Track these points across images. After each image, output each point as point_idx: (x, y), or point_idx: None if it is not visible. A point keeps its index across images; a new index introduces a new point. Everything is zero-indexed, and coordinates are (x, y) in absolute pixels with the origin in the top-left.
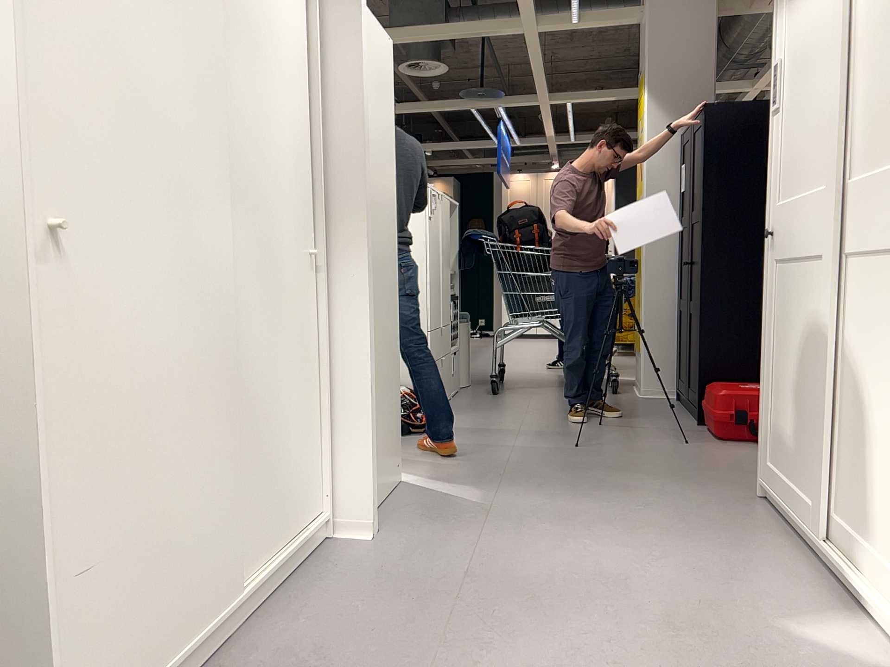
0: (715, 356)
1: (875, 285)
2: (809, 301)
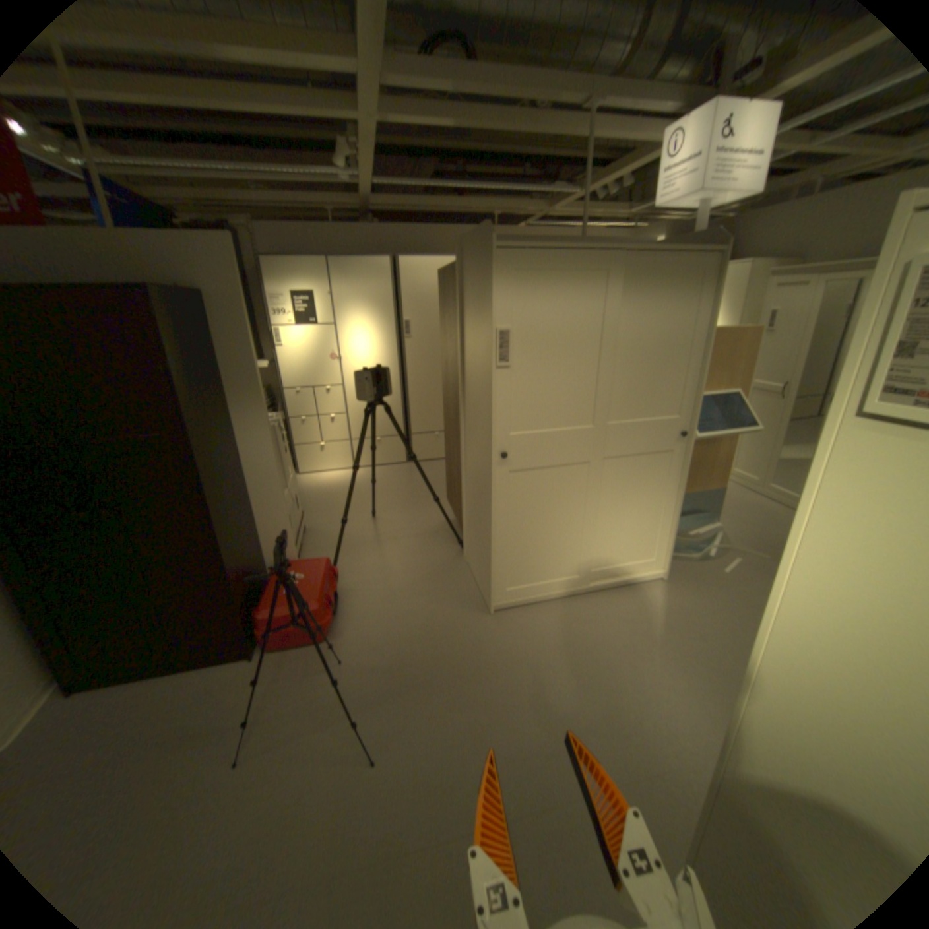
0: (239, 586)
1: (633, 468)
2: (574, 486)
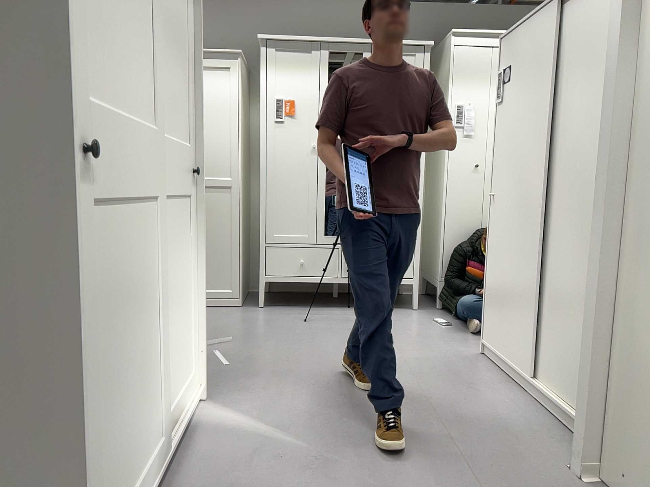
0: None
1: (171, 221)
2: (143, 249)
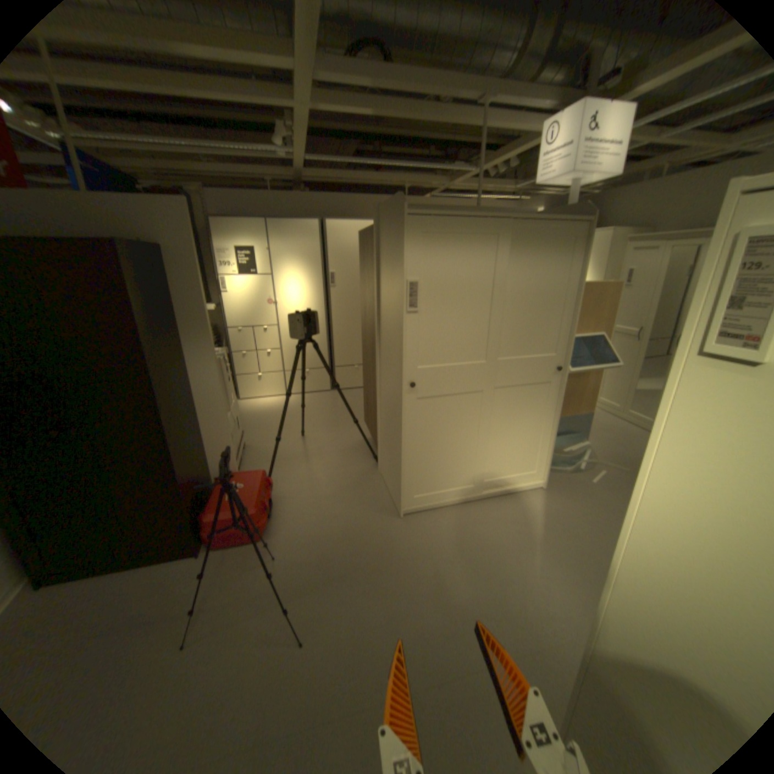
0: (188, 494)
1: (519, 396)
2: (470, 411)
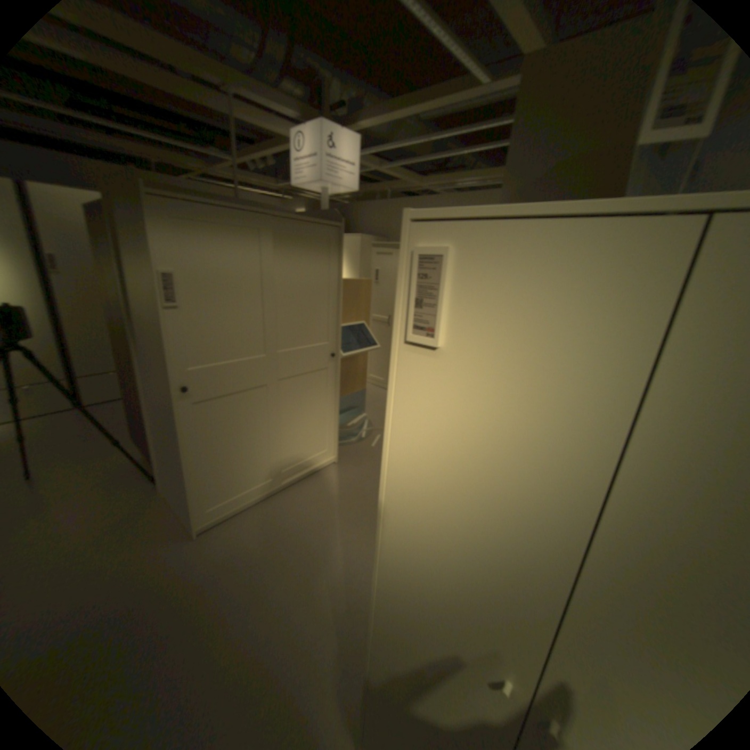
0: None
1: (301, 384)
2: (255, 407)
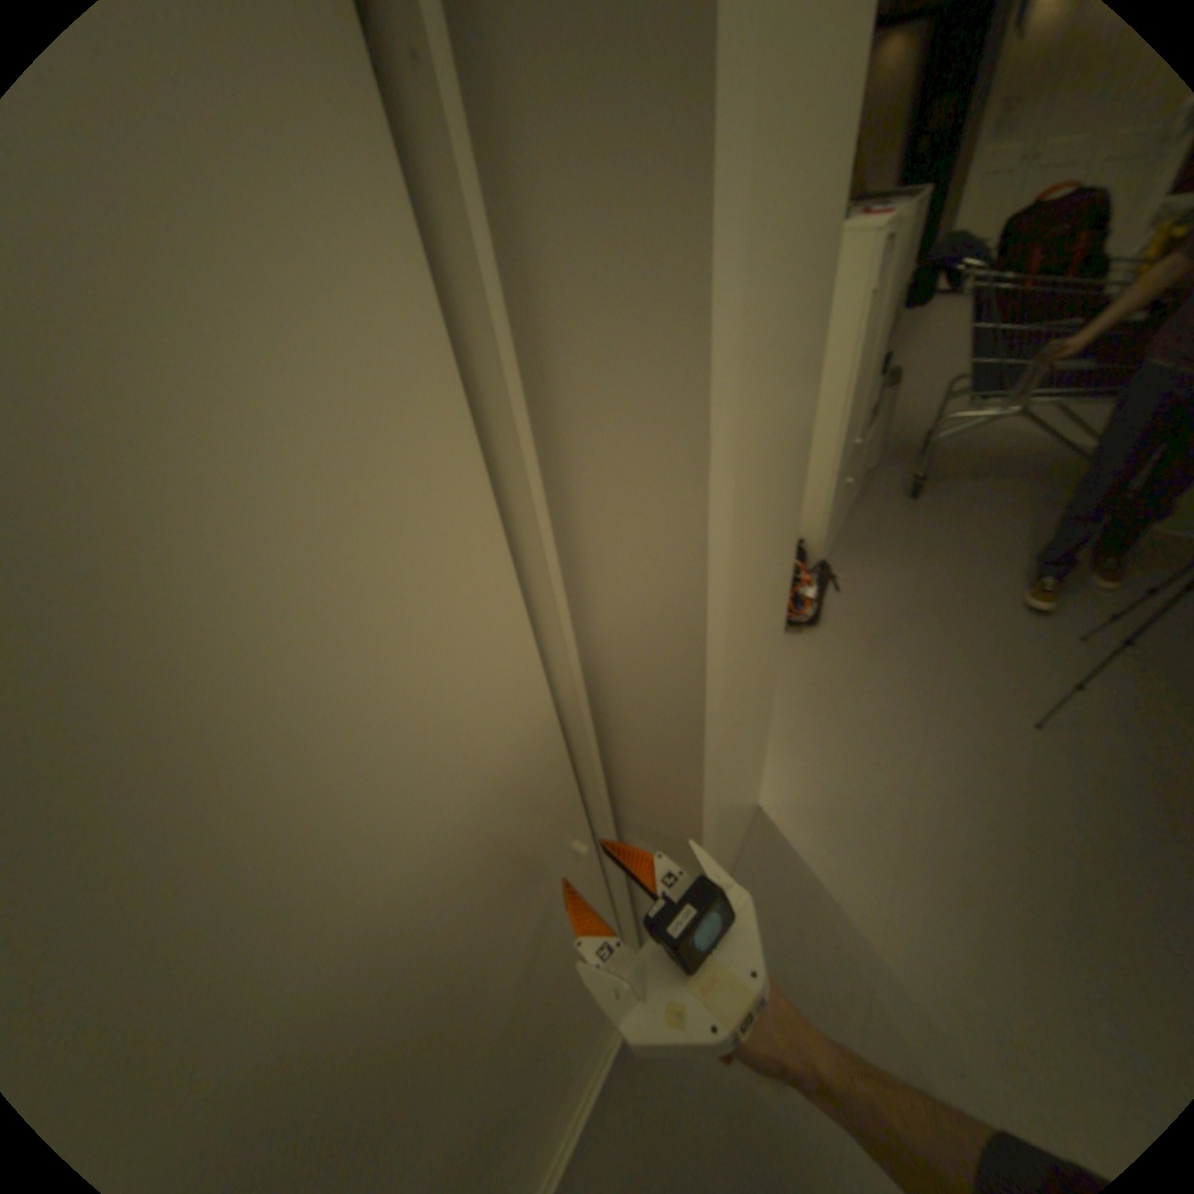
0: None
1: None
2: None
